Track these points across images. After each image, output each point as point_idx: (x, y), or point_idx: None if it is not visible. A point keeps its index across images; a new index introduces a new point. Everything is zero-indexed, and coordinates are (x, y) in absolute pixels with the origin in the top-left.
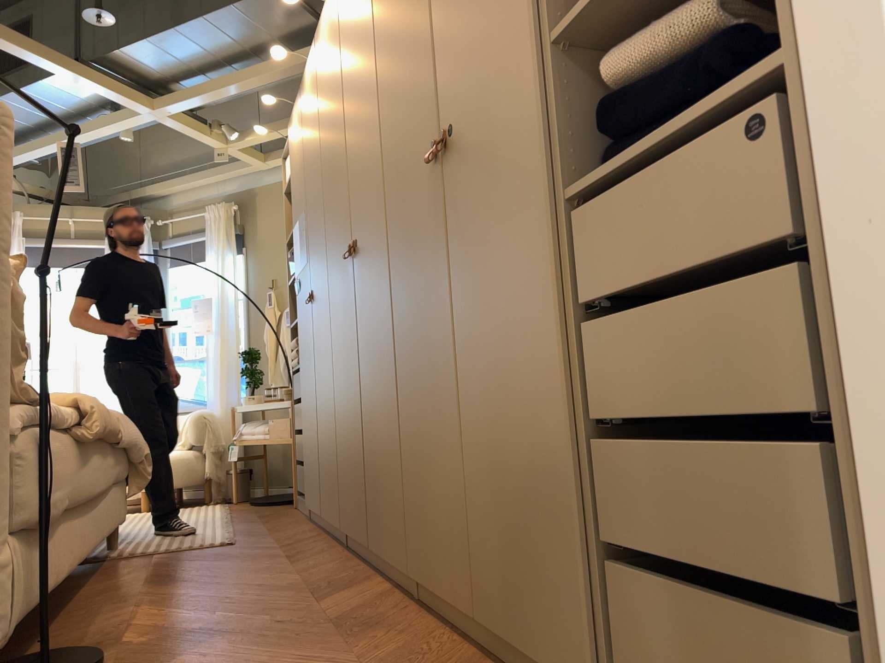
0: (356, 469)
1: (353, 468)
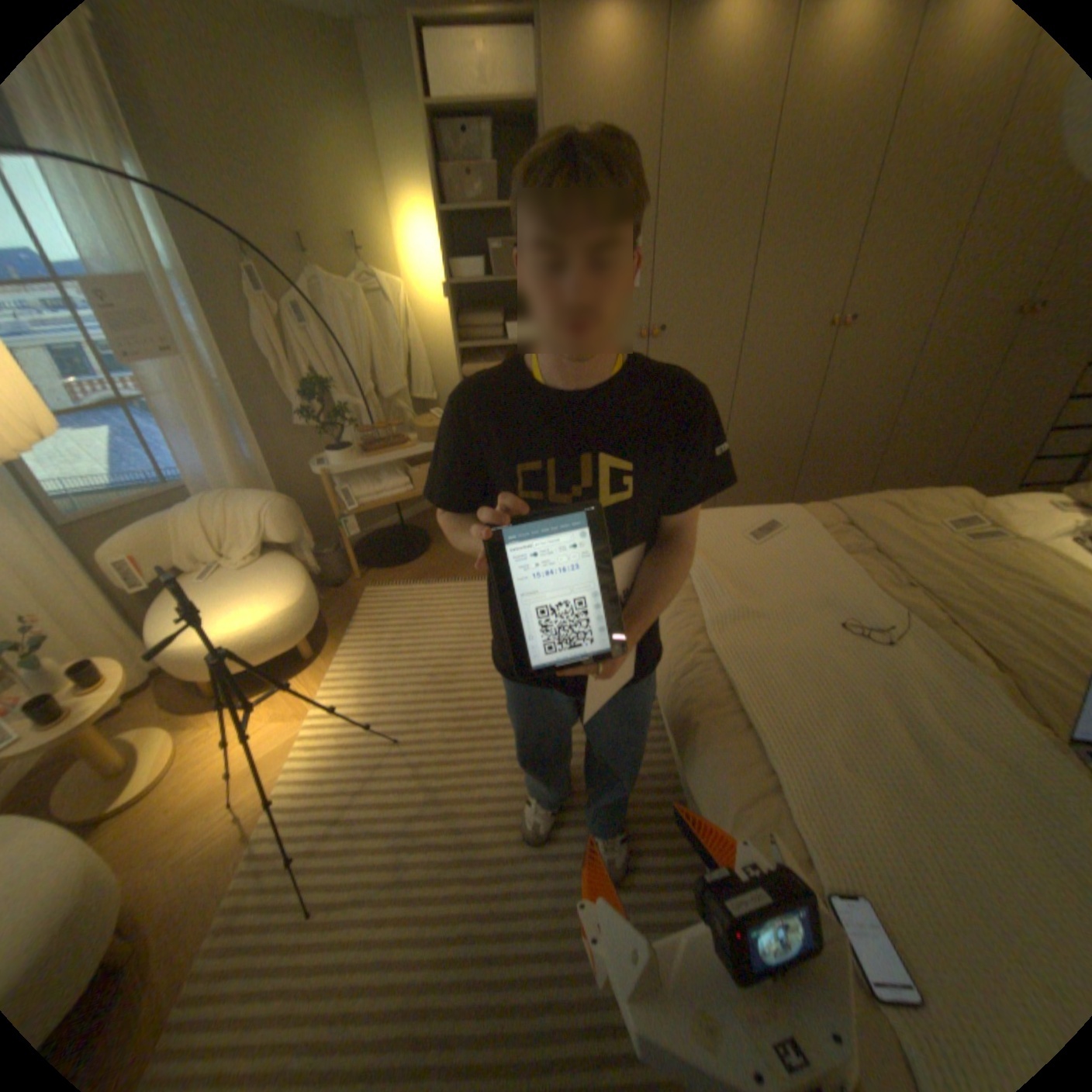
0: (769, 477)
1: (761, 478)
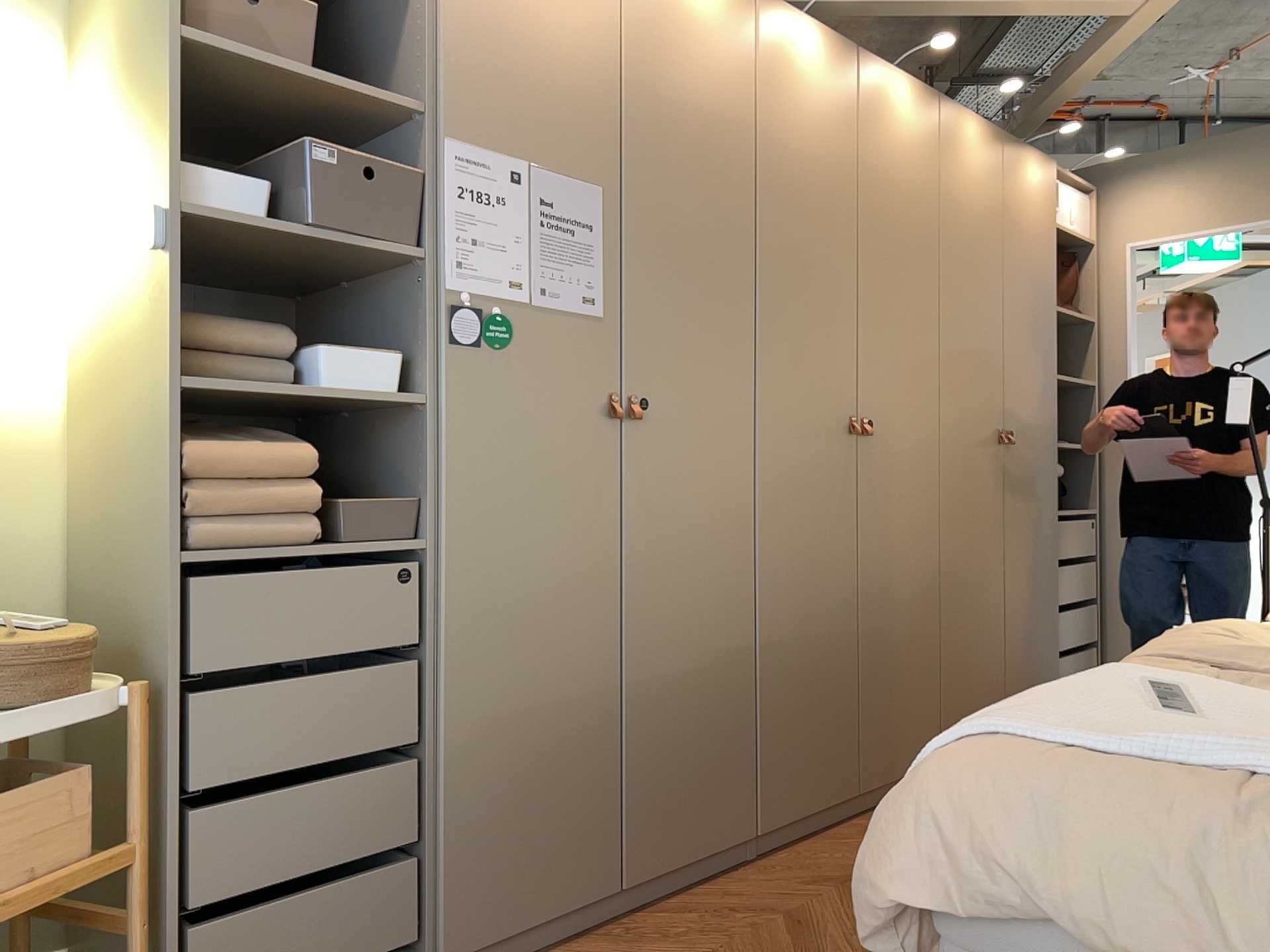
0: (827, 719)
1: (817, 722)
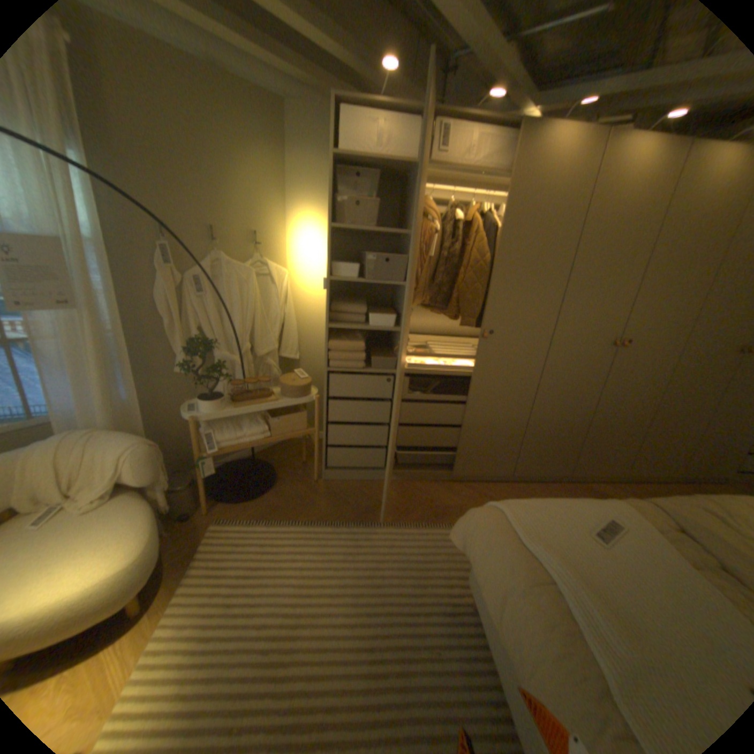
0: (559, 450)
1: (553, 450)
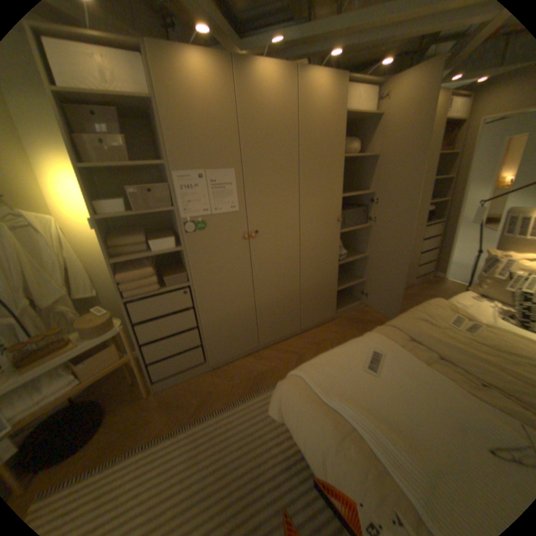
0: (324, 300)
1: (320, 301)
